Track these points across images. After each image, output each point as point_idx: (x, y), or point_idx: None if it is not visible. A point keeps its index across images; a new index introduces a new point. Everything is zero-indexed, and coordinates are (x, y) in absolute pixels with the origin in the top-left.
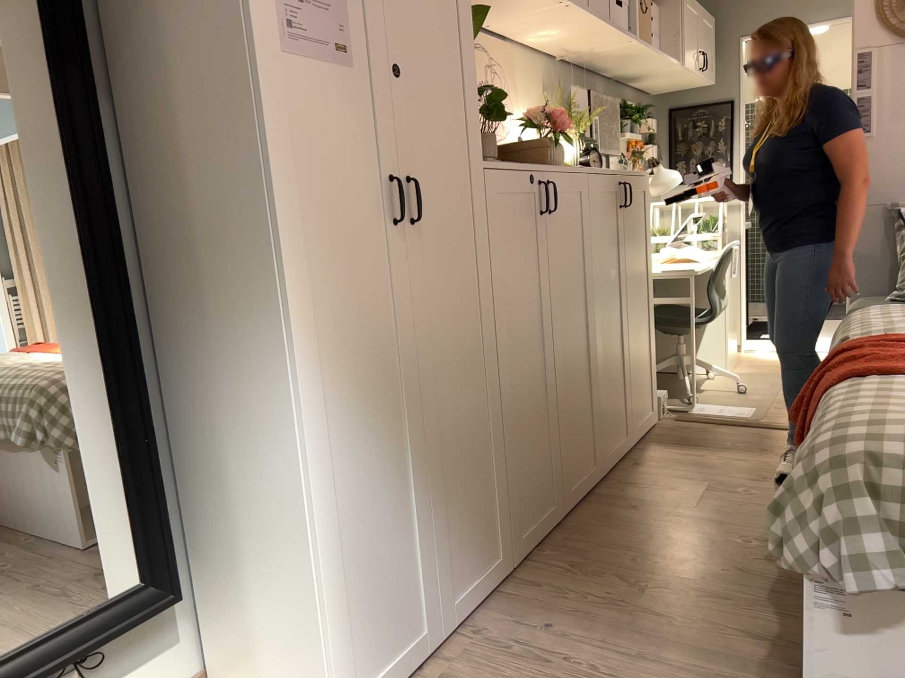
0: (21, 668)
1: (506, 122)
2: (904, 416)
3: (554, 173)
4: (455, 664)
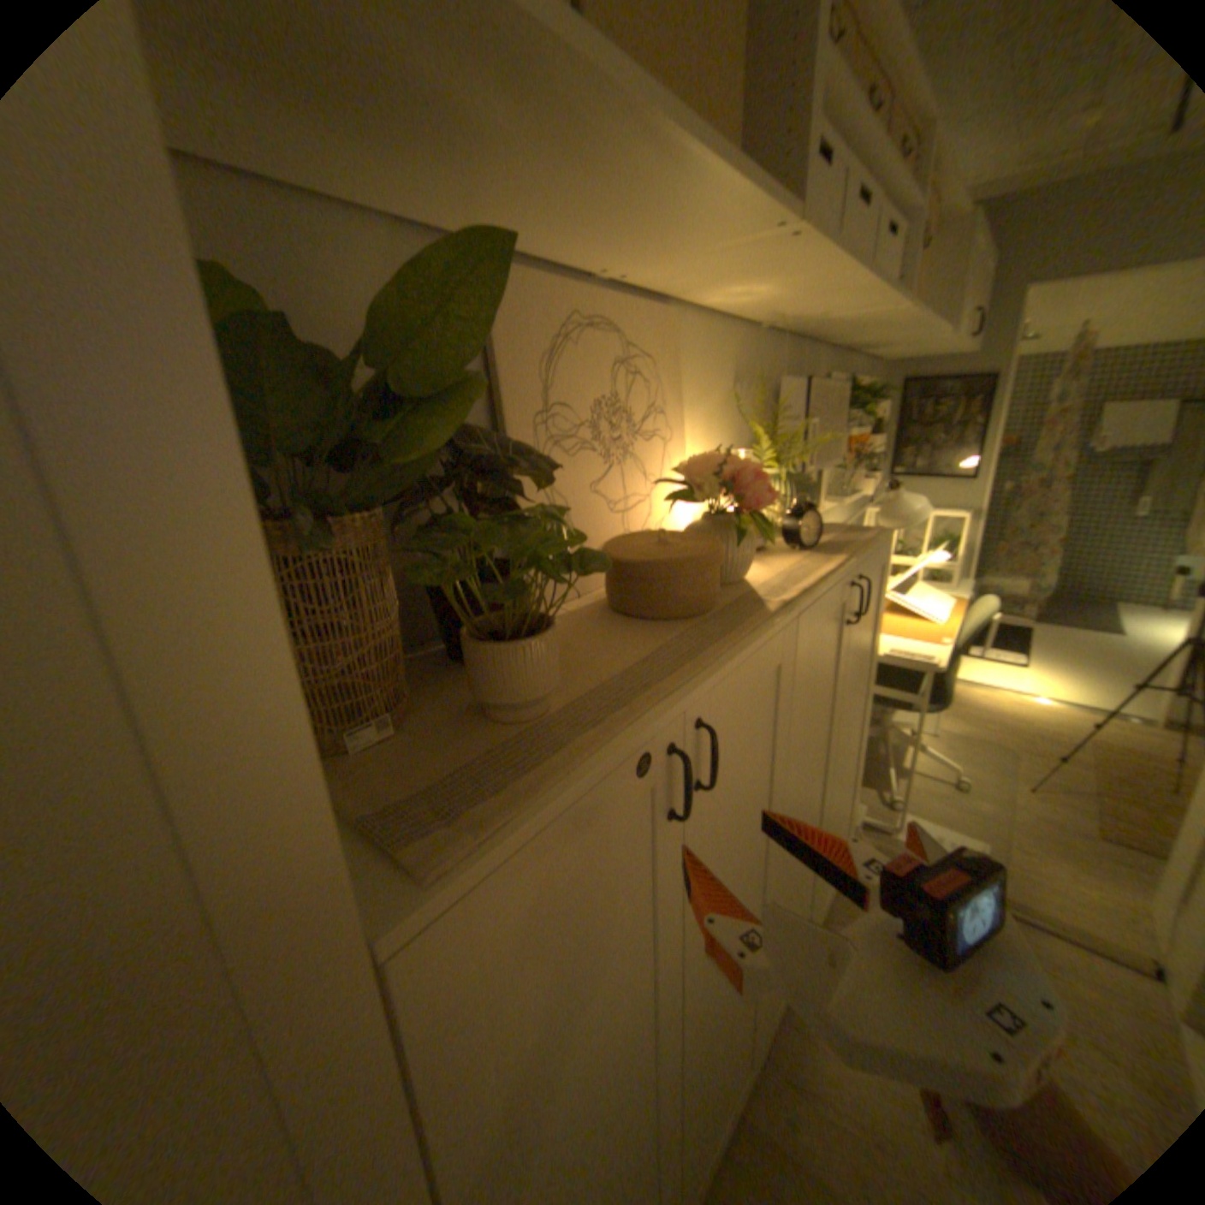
0: None
1: (643, 480)
2: None
3: (716, 685)
4: None
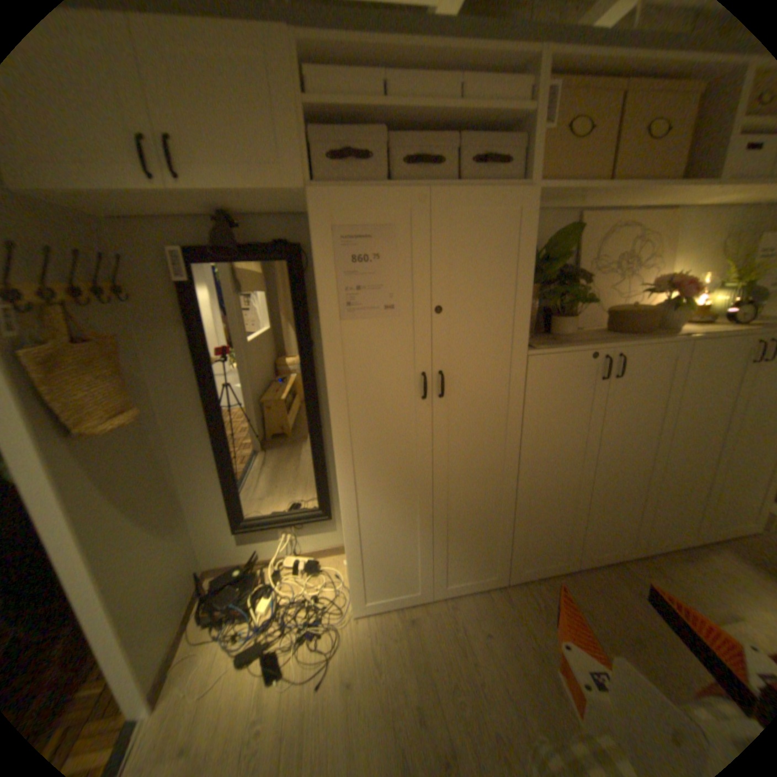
0: (273, 521)
1: (637, 286)
2: None
3: (632, 348)
4: (432, 616)
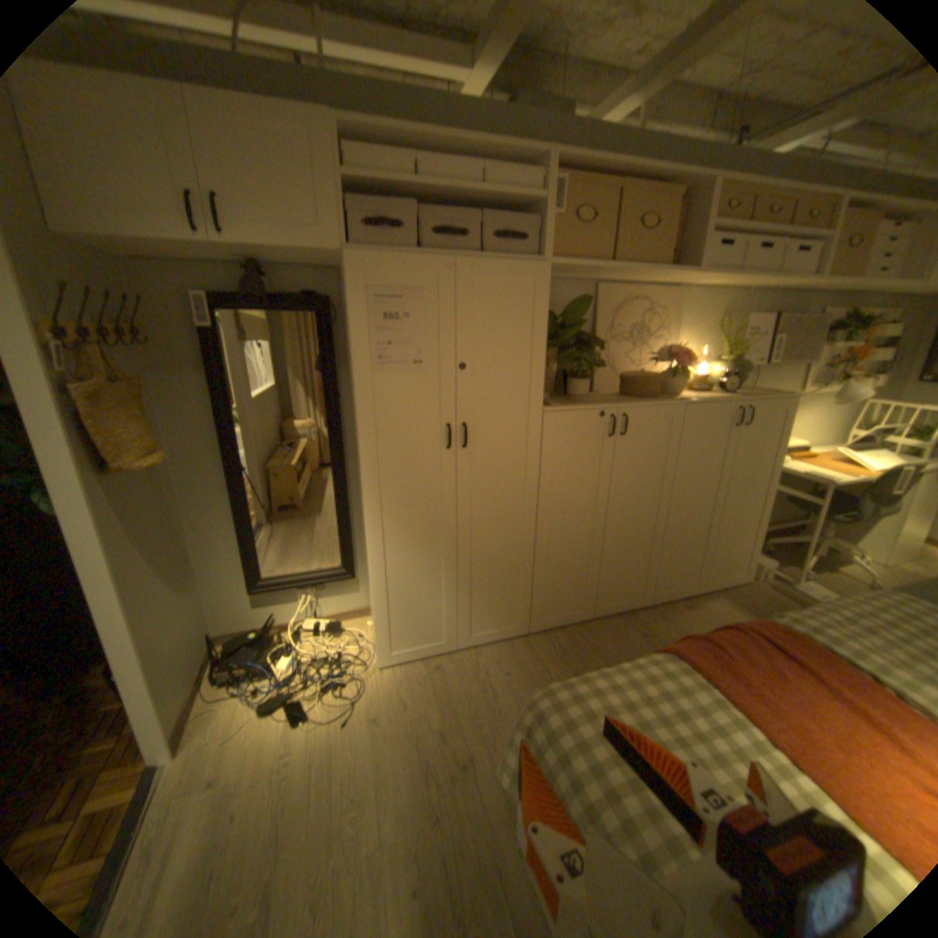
0: (294, 581)
1: (646, 356)
2: (613, 701)
3: (634, 410)
4: (456, 663)
